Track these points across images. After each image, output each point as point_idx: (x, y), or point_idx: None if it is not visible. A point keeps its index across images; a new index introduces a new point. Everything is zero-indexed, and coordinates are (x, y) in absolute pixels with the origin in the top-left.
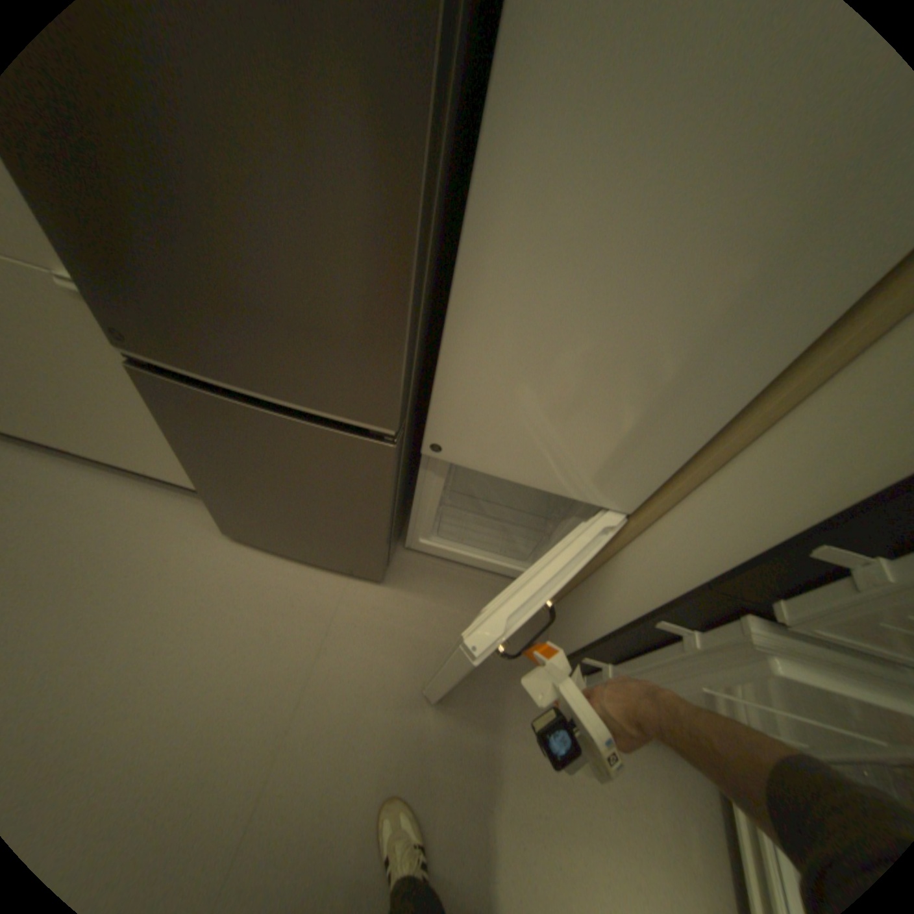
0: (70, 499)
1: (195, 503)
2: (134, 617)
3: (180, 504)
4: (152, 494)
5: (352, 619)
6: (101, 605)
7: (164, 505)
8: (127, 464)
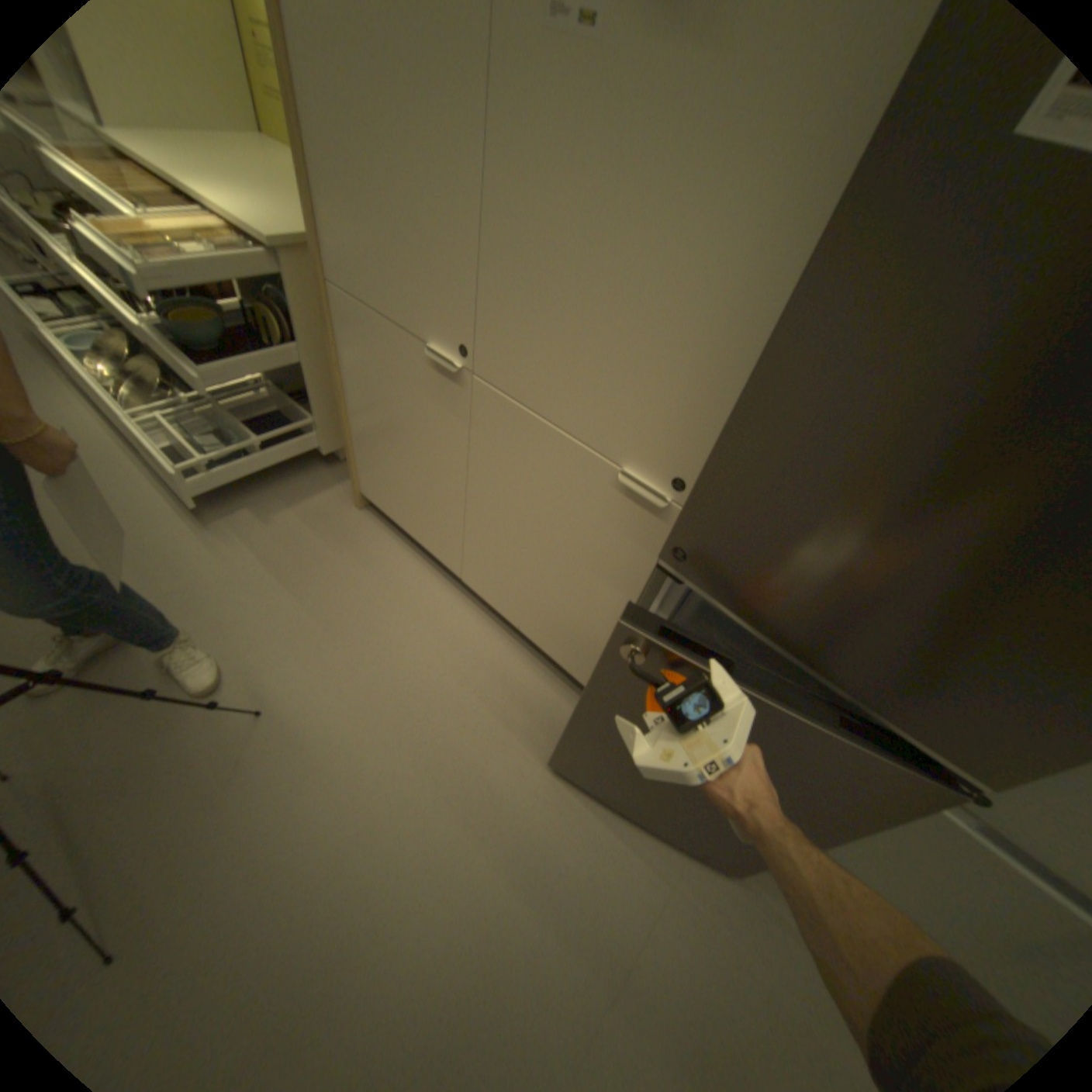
0: (444, 625)
1: (547, 675)
2: (474, 785)
3: (533, 670)
4: (510, 648)
5: (693, 914)
6: (449, 755)
7: (519, 665)
8: (506, 613)
